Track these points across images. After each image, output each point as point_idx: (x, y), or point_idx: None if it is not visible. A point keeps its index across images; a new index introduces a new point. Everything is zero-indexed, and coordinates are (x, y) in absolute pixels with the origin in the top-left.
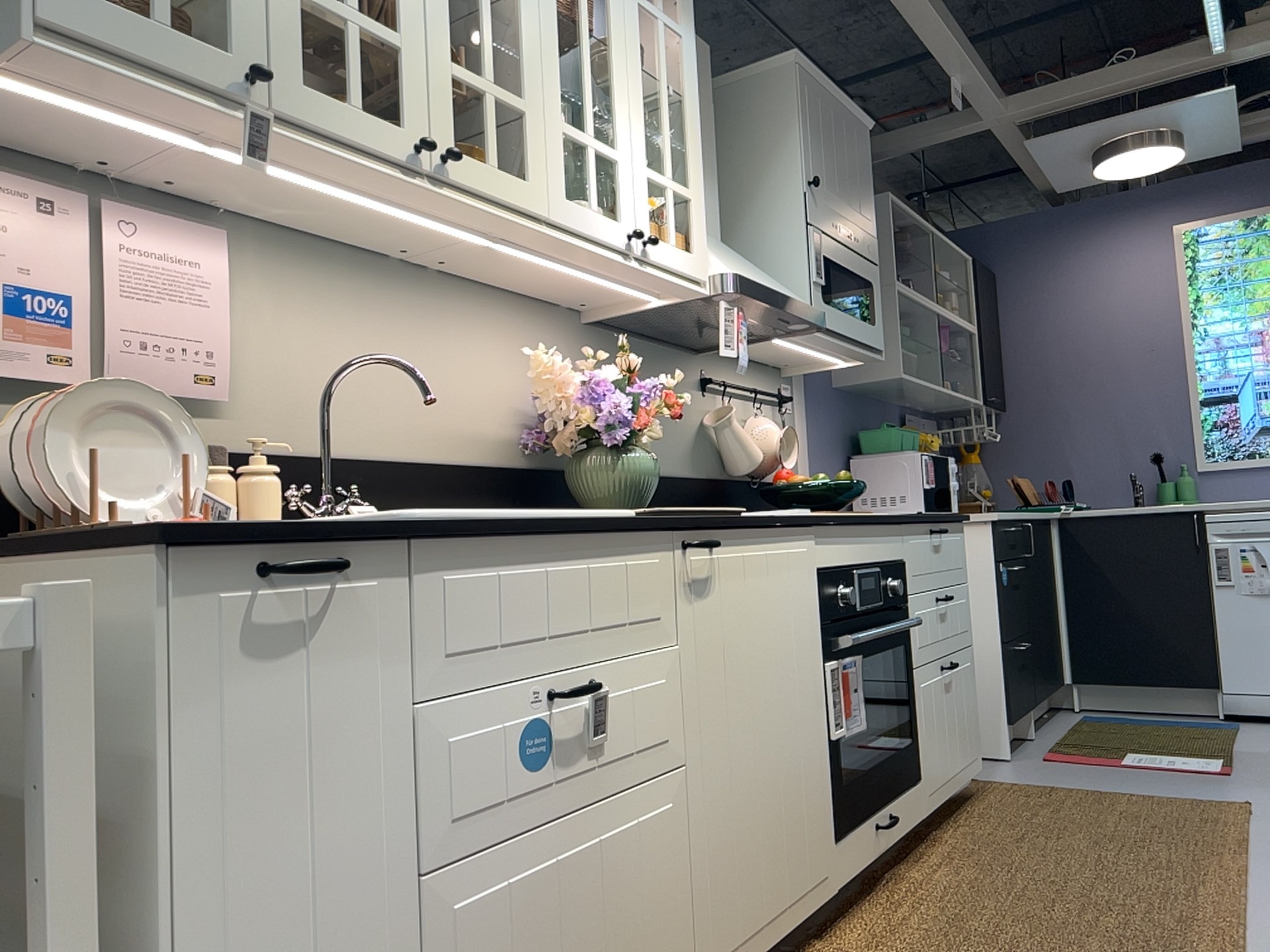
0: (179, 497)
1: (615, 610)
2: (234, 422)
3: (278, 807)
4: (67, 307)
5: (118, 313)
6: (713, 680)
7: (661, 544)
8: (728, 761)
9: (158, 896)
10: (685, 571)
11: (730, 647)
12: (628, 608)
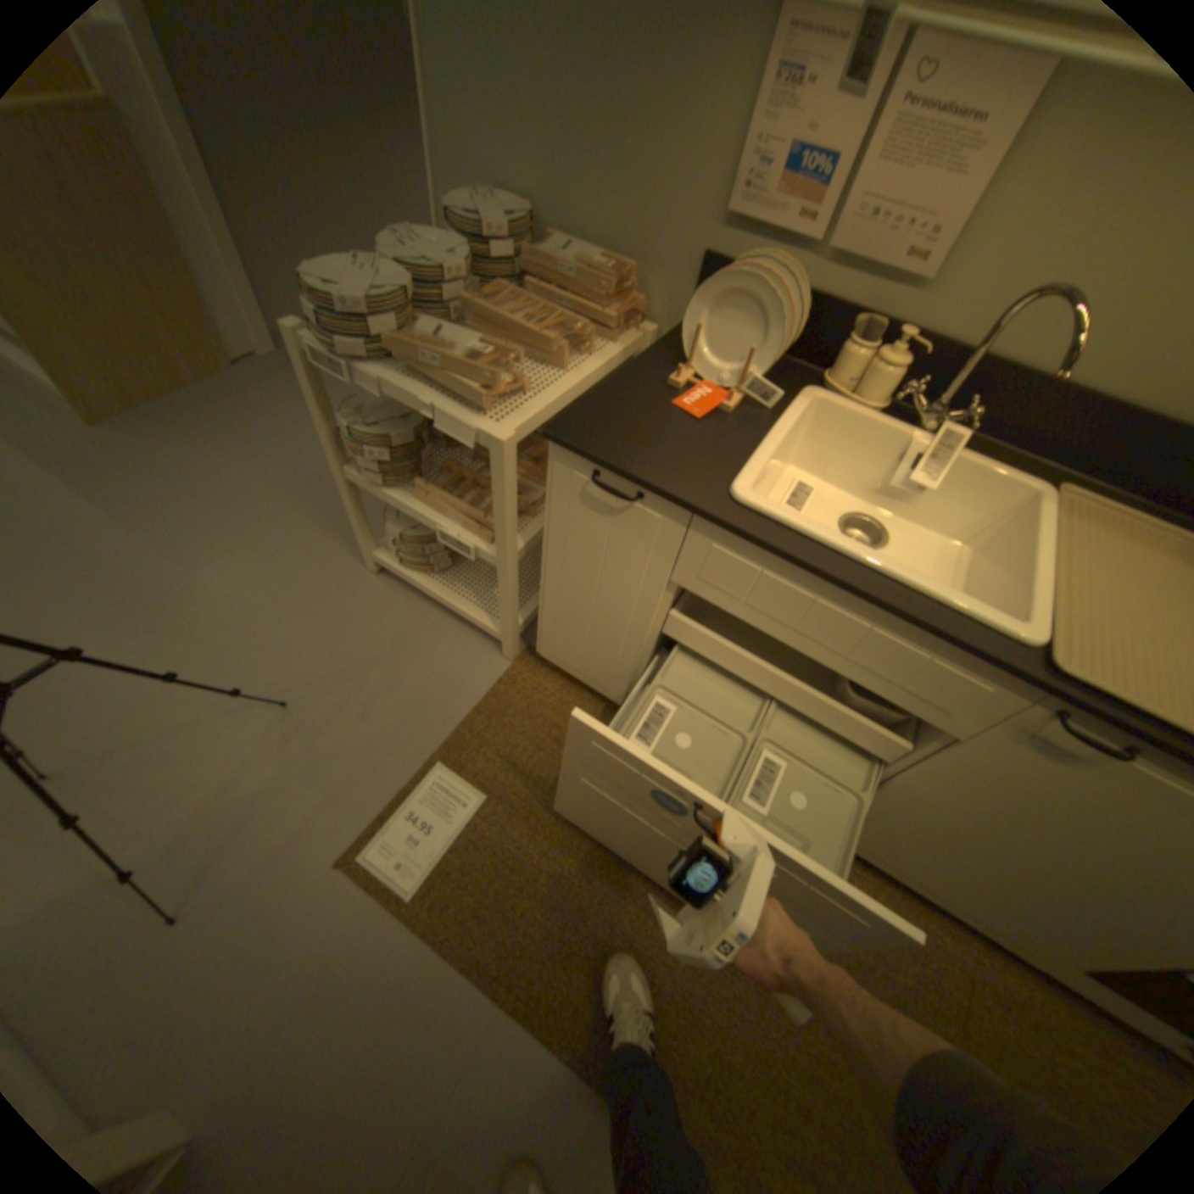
0: (768, 366)
1: (891, 671)
2: (934, 296)
3: (591, 564)
4: (832, 163)
5: (868, 173)
6: (996, 792)
7: (1019, 688)
8: (960, 824)
9: (546, 552)
10: (1043, 726)
11: (1060, 807)
12: (912, 681)
